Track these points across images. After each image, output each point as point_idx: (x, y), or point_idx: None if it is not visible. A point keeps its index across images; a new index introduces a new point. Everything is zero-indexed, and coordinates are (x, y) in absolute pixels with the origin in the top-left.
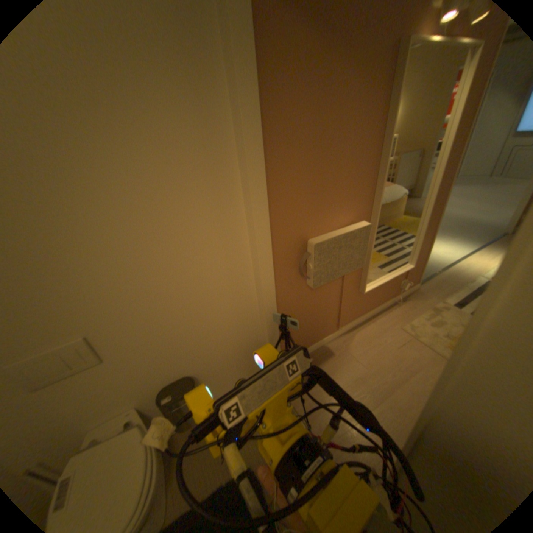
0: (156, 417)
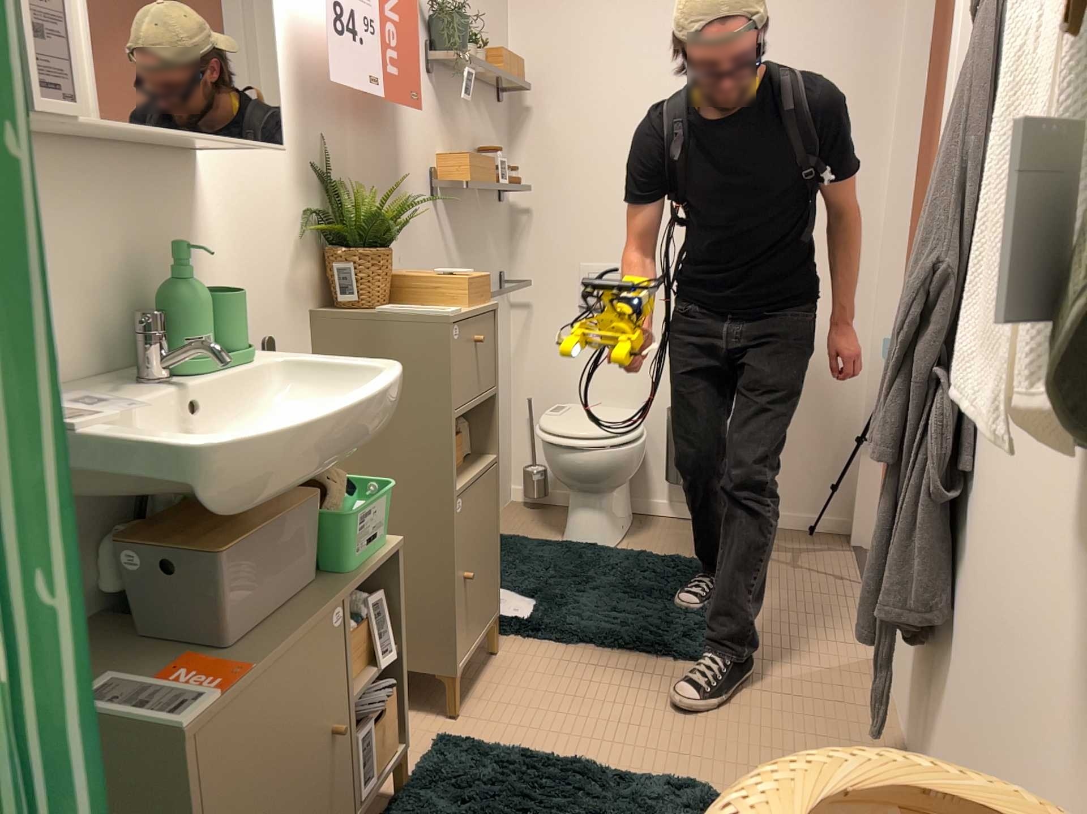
0: (658, 445)
